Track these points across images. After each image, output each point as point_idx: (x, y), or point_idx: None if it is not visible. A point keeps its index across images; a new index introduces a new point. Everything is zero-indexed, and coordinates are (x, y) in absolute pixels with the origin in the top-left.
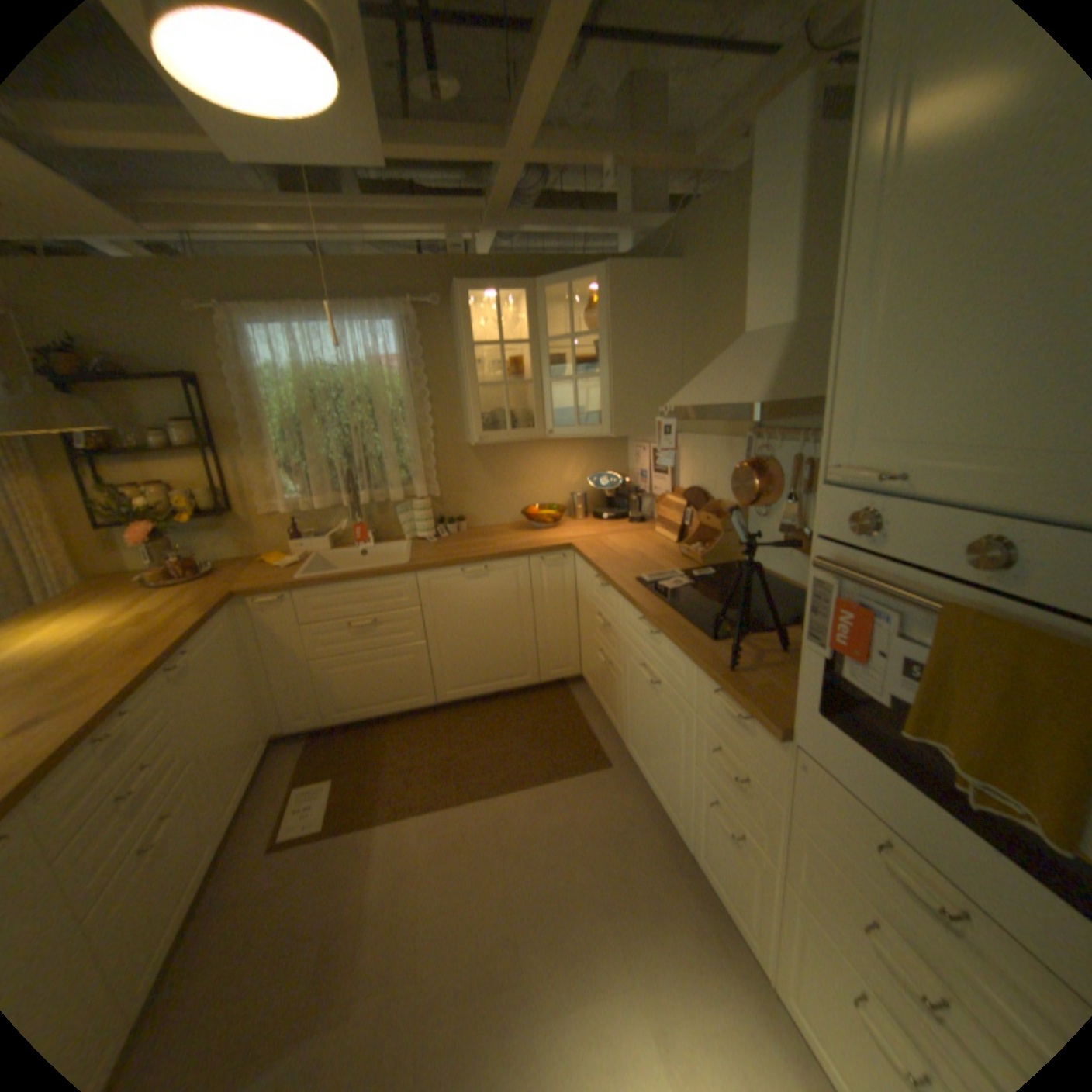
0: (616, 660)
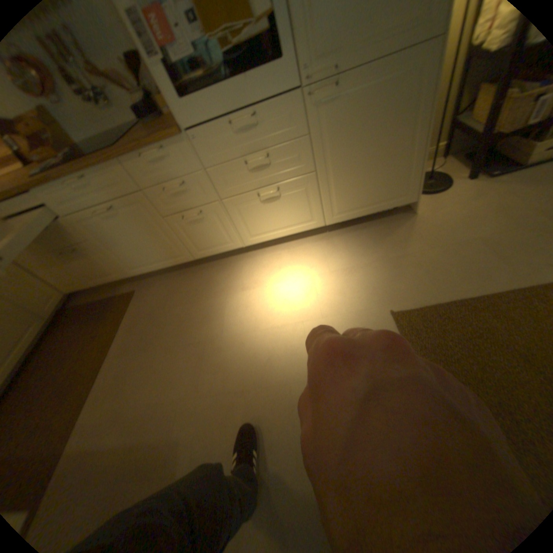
0: (74, 243)
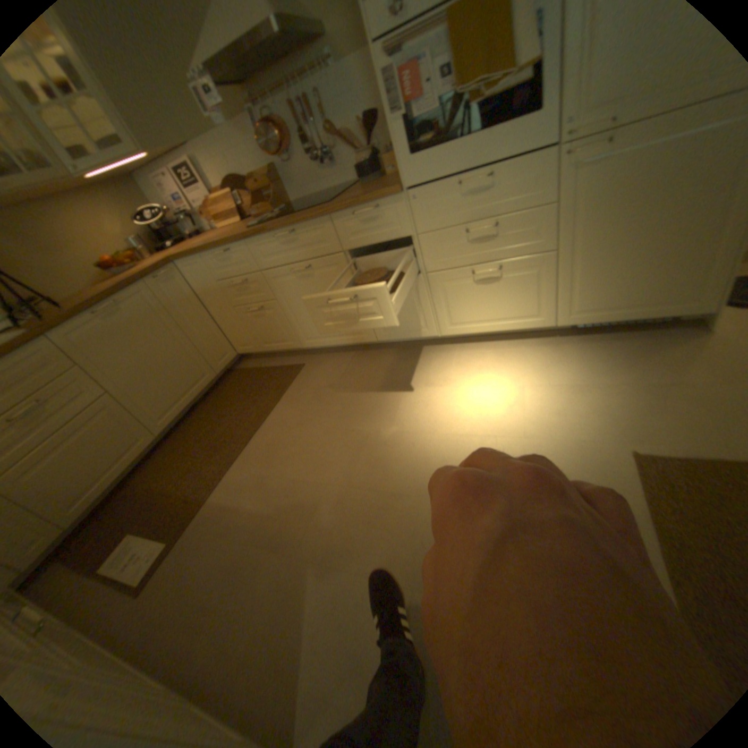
0: (267, 296)
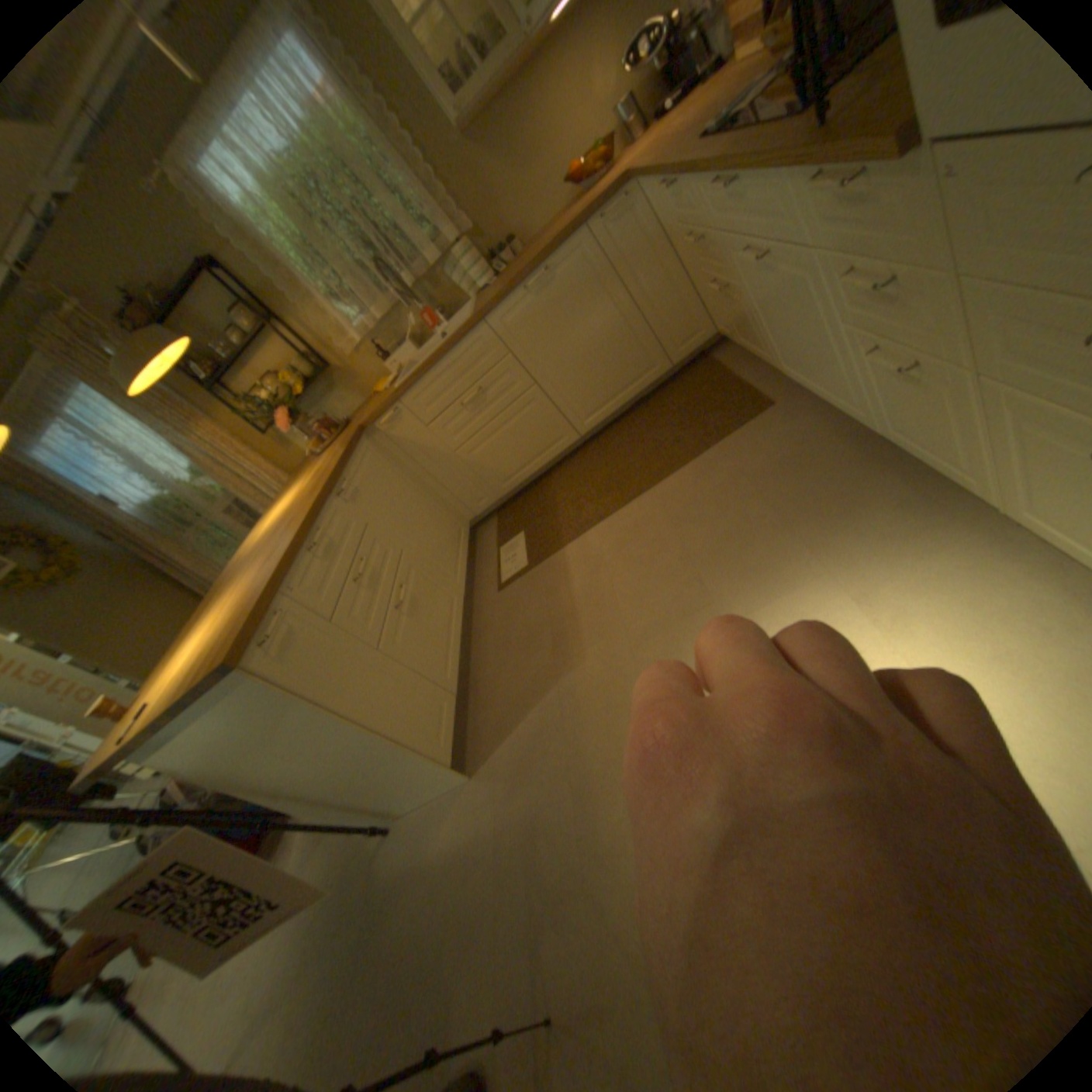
0: (729, 271)
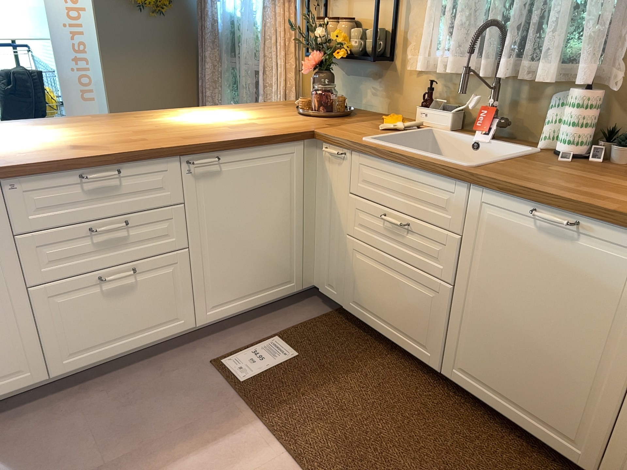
0: None
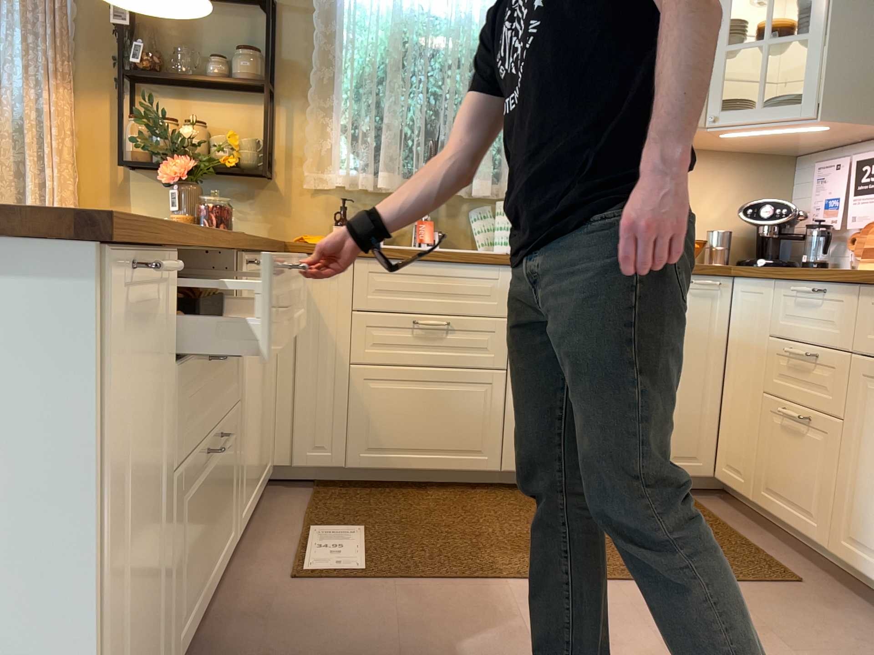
0: (830, 406)
